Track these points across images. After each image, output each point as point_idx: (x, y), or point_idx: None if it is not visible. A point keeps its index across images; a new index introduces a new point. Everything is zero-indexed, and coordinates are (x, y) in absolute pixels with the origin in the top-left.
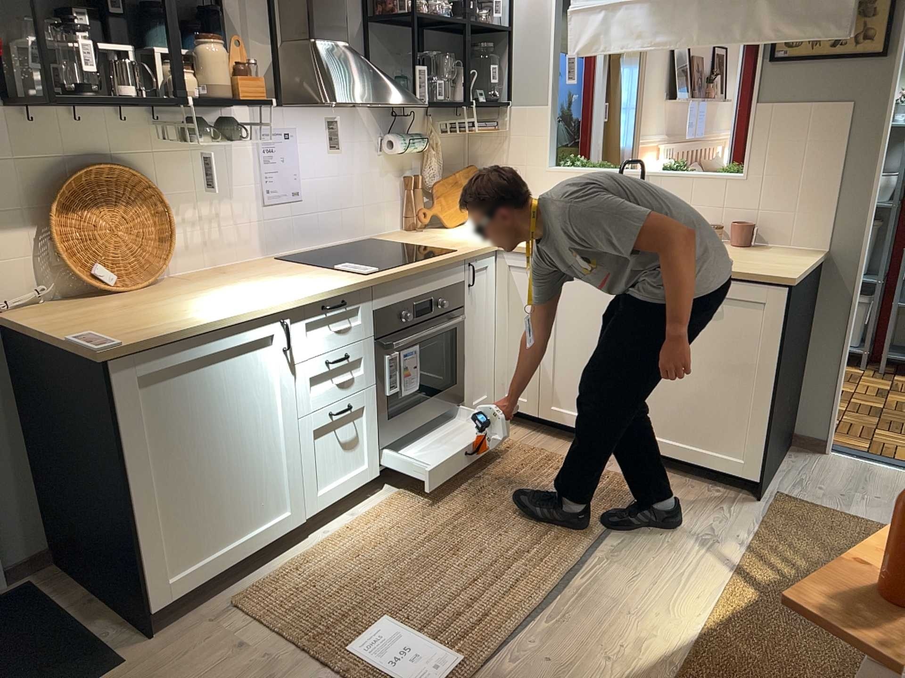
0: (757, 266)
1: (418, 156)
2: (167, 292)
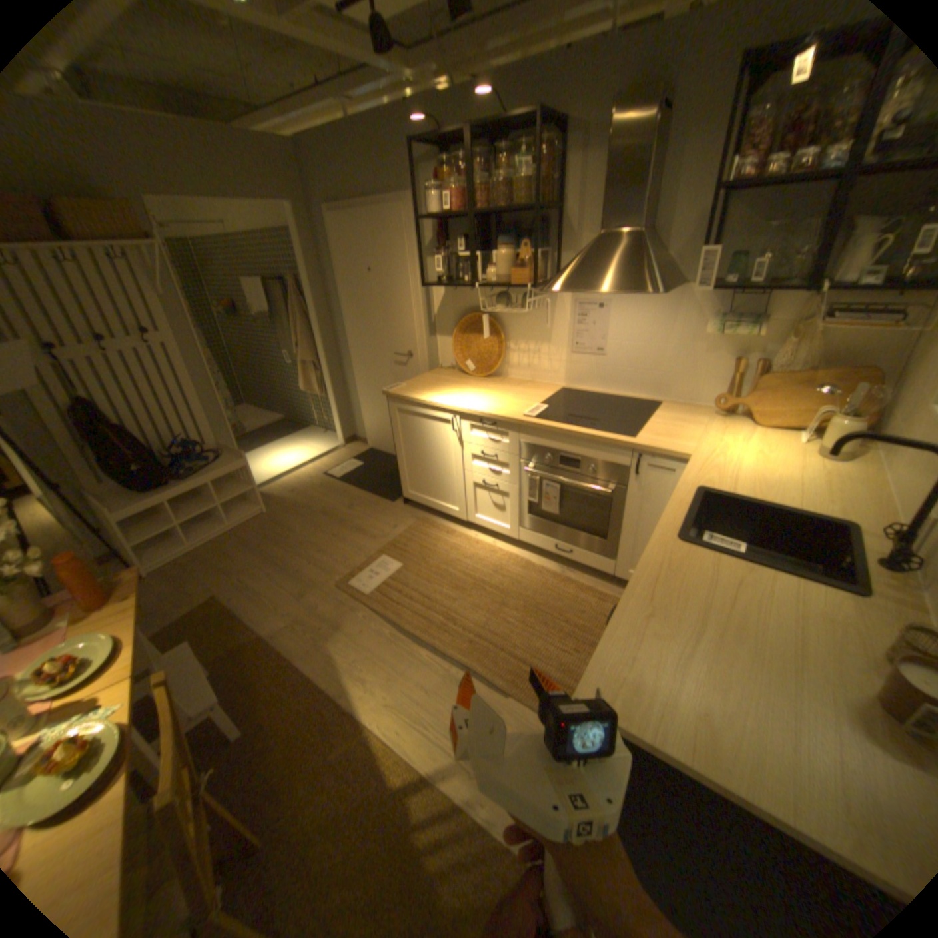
0: (661, 673)
1: (782, 340)
2: (476, 382)
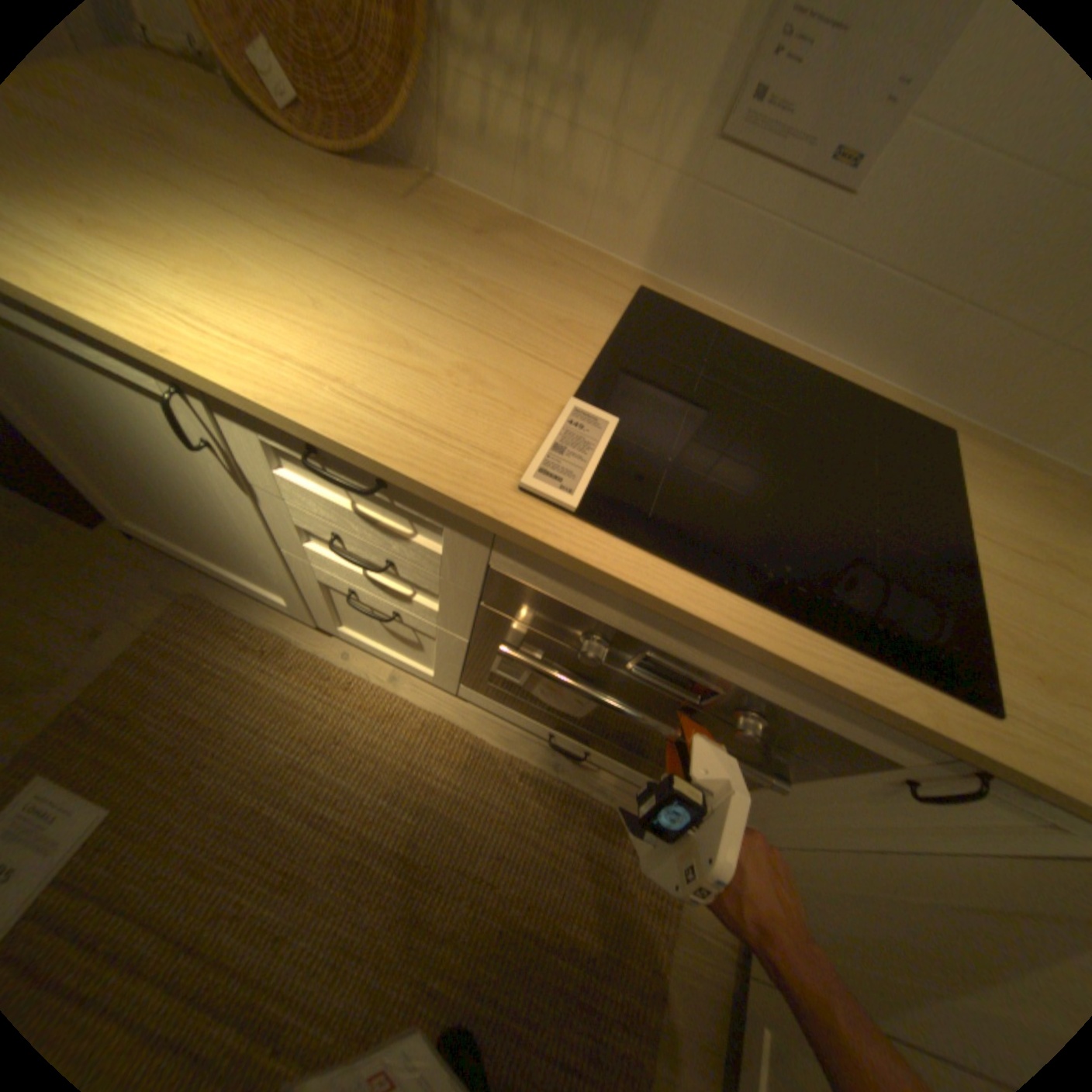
0: None
1: None
2: (303, 176)
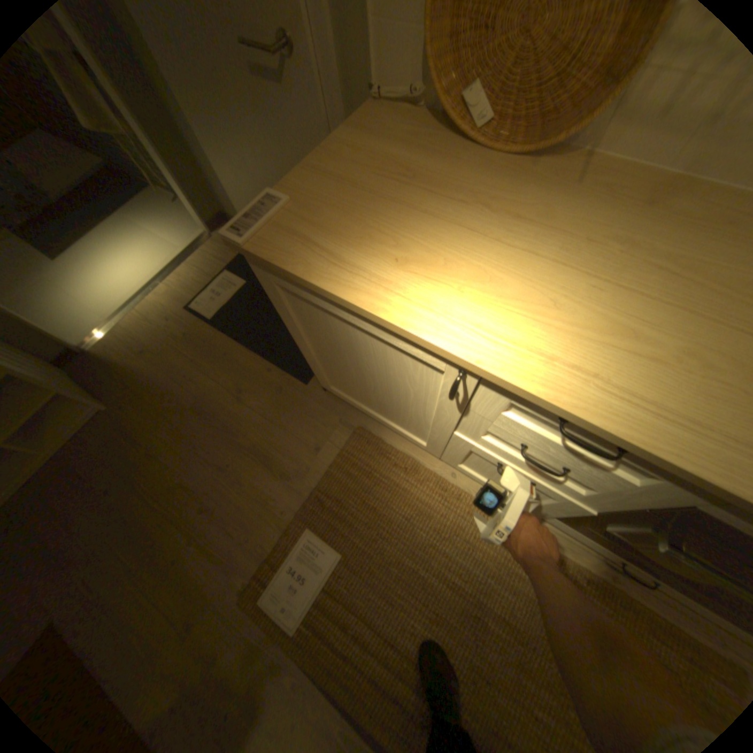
0: None
1: None
2: (507, 181)
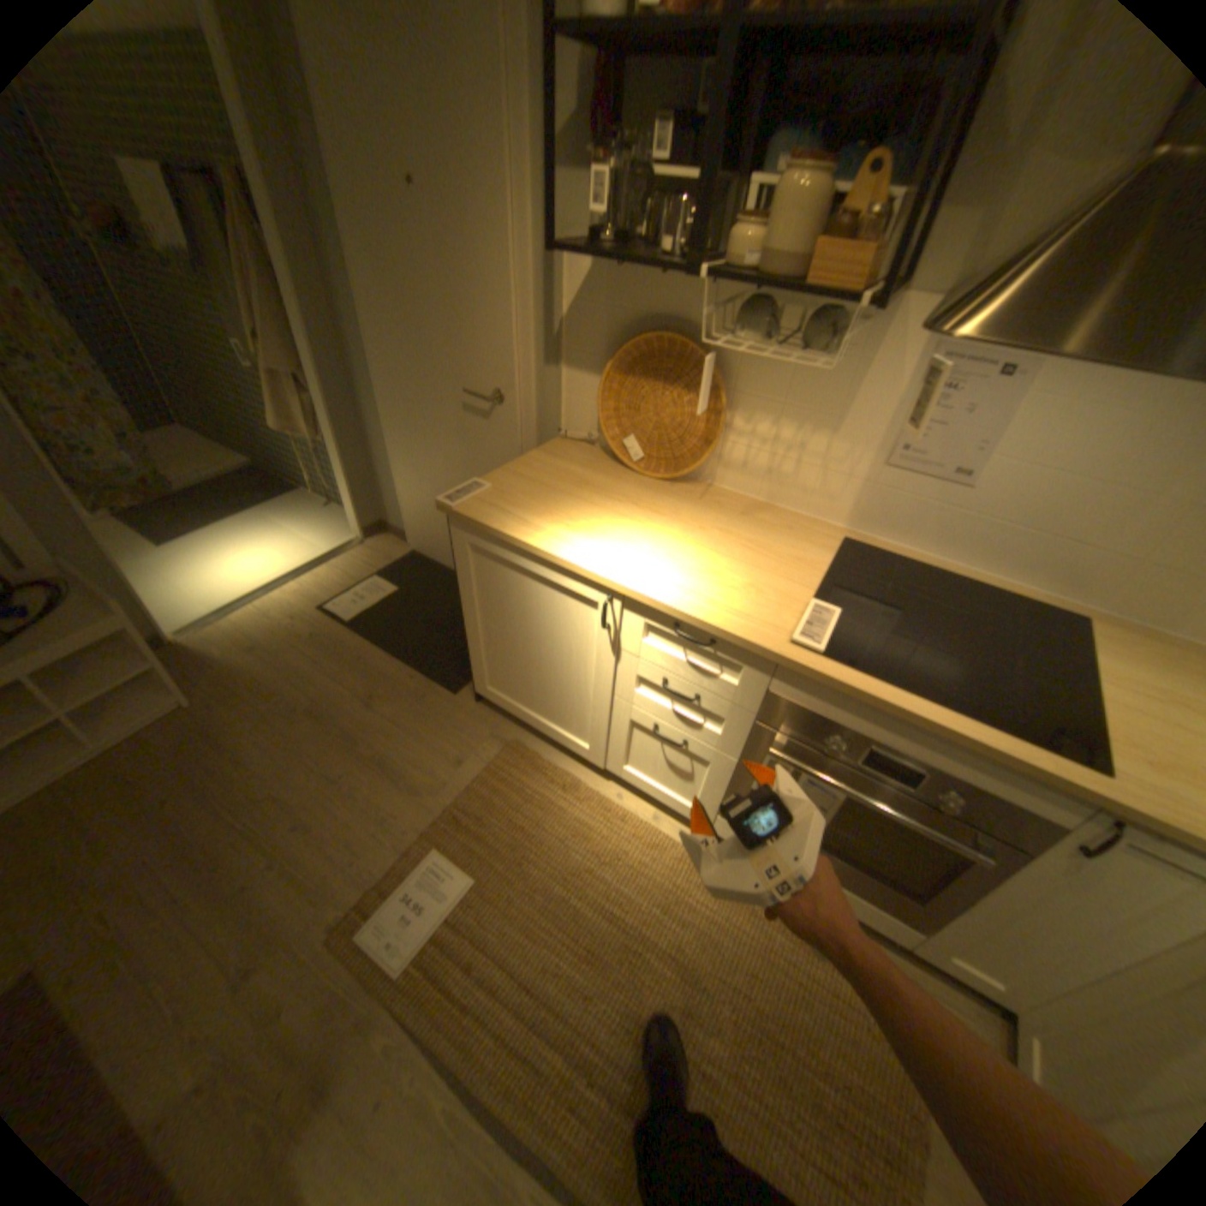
0: None
1: None
2: (649, 494)
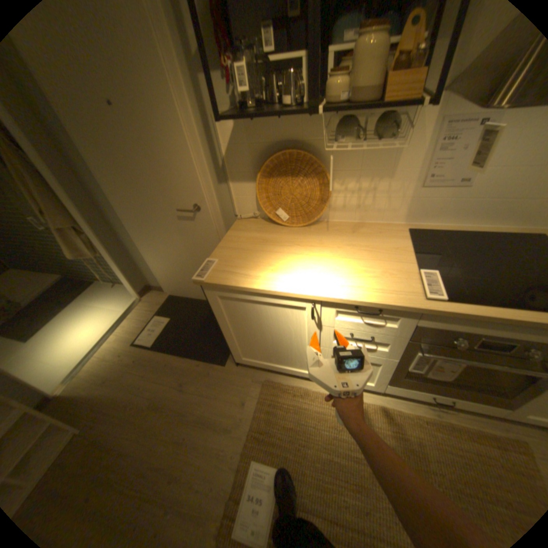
0: None
1: None
2: (301, 236)
